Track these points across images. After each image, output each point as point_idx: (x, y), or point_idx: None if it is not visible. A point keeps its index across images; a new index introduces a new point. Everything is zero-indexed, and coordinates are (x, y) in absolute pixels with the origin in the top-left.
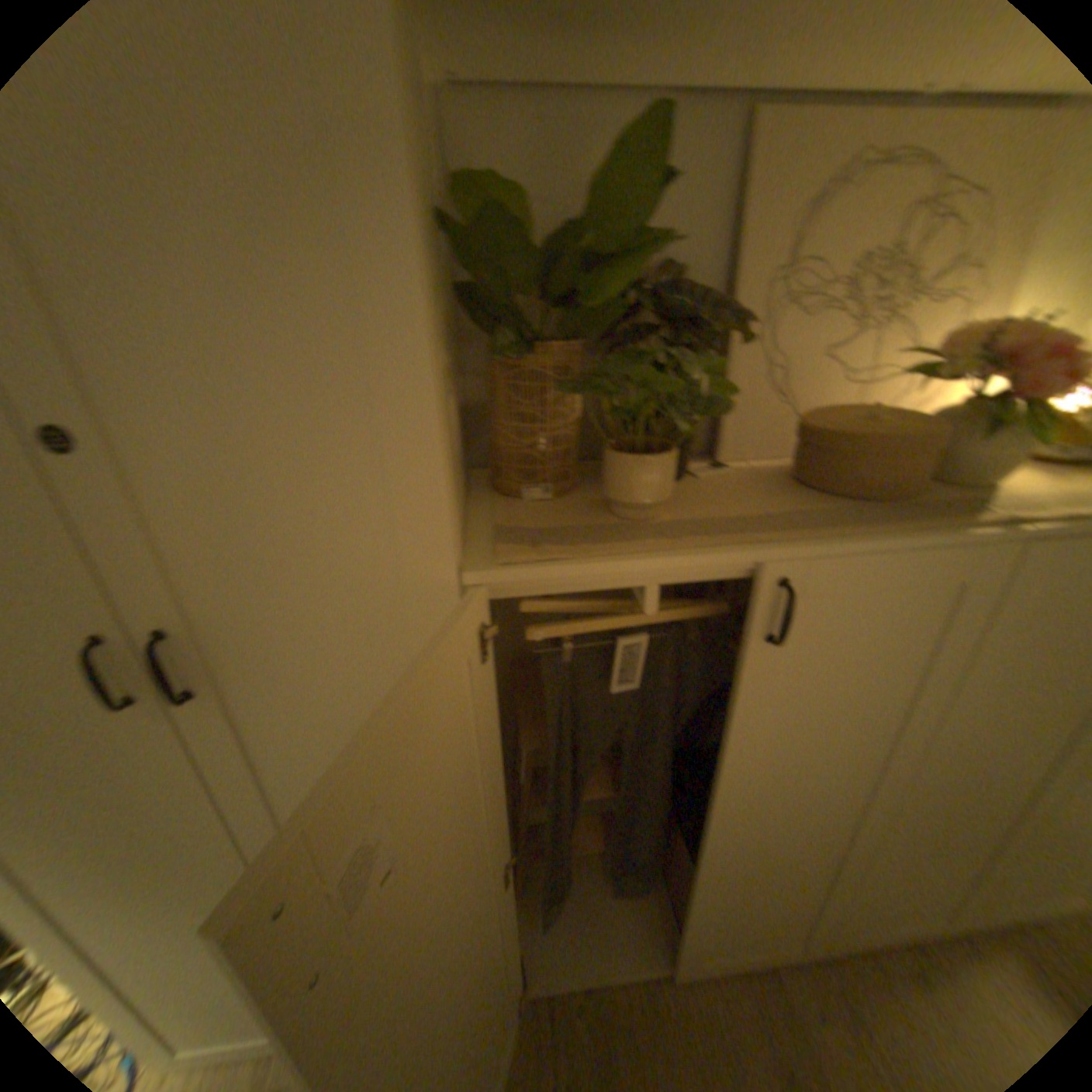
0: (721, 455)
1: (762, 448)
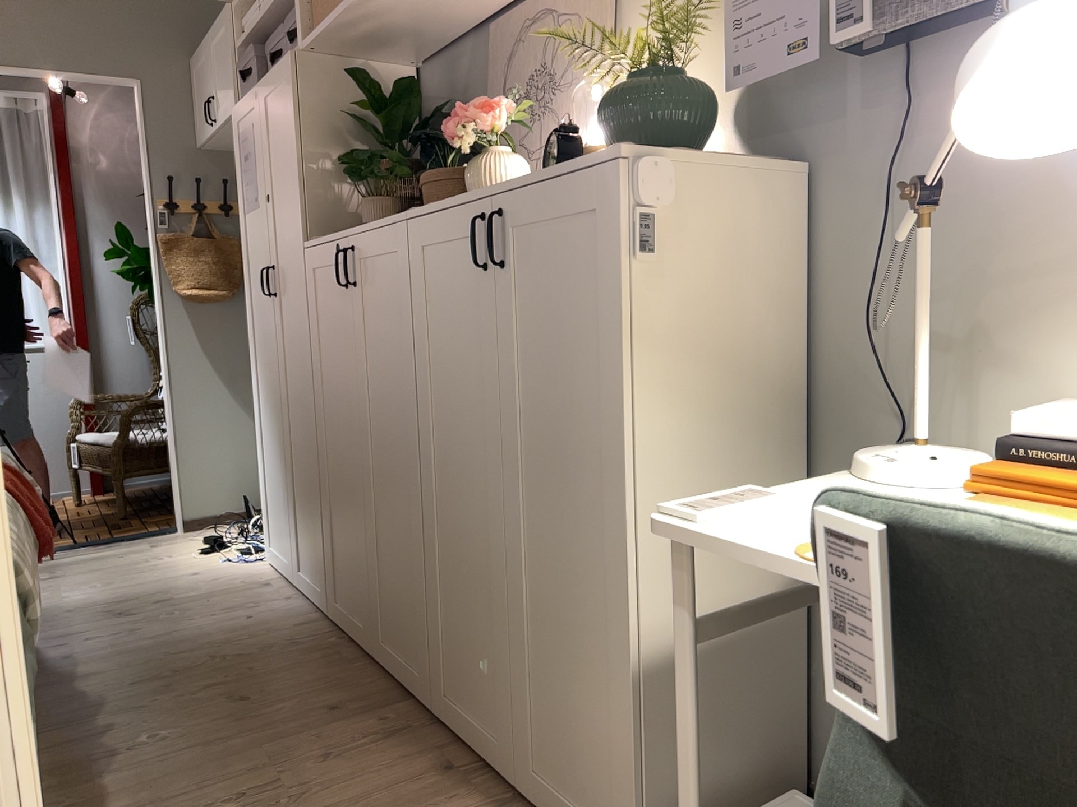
0: None
1: None
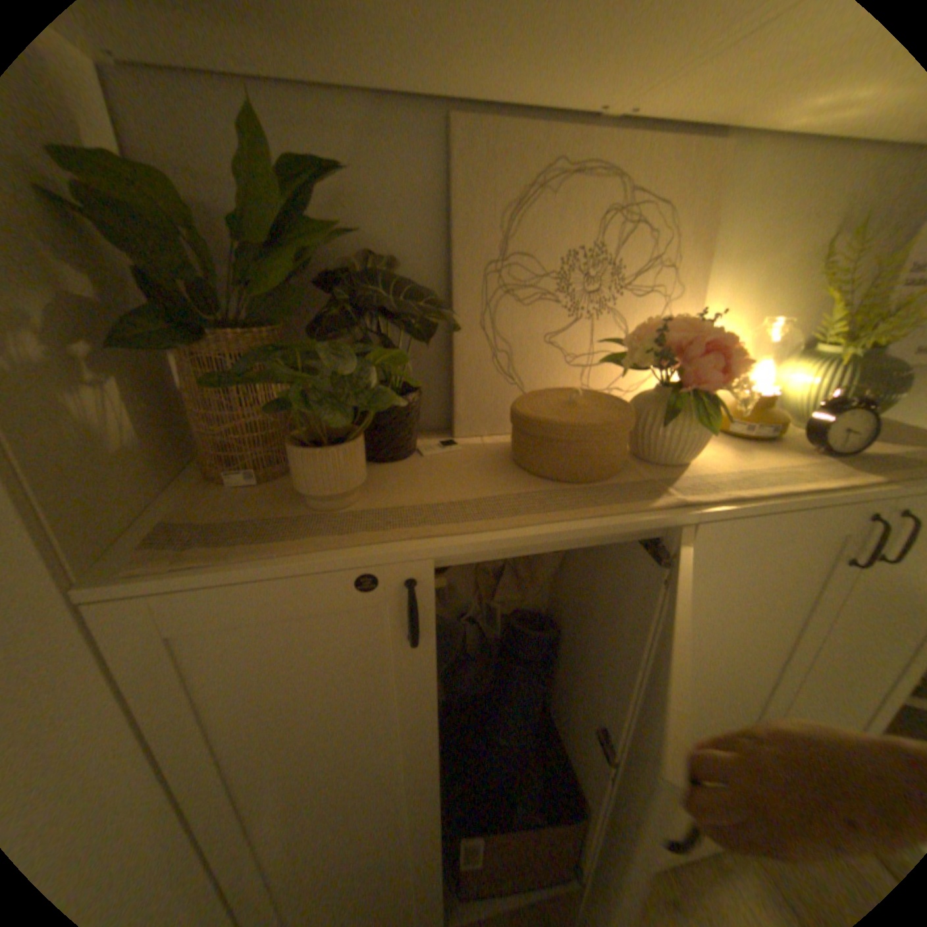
0: (456, 431)
1: (496, 424)
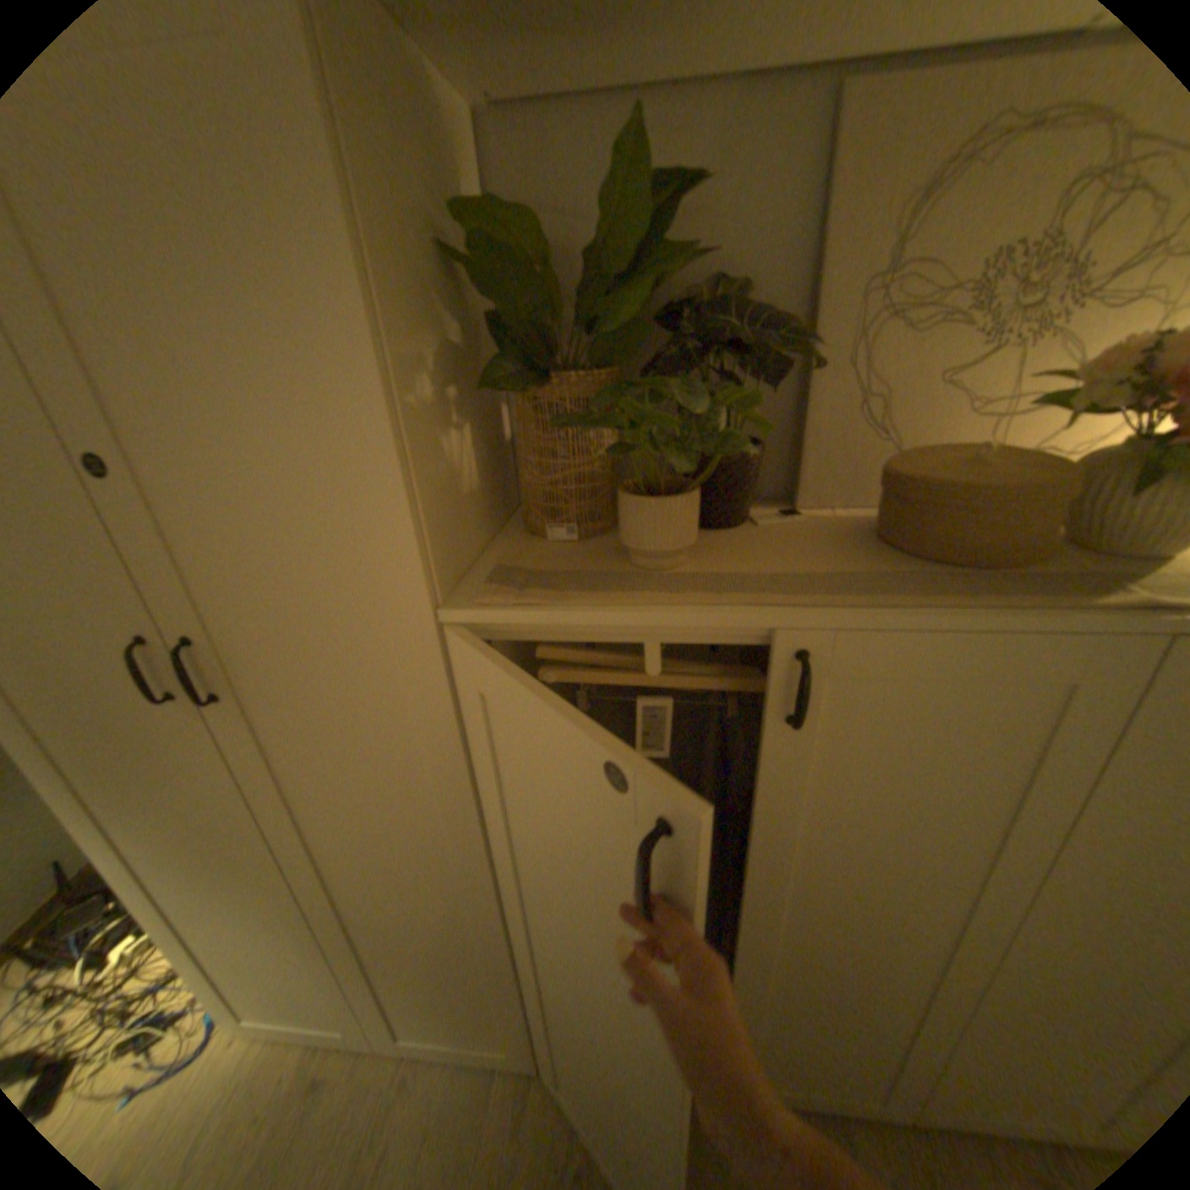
0: (800, 500)
1: (856, 494)
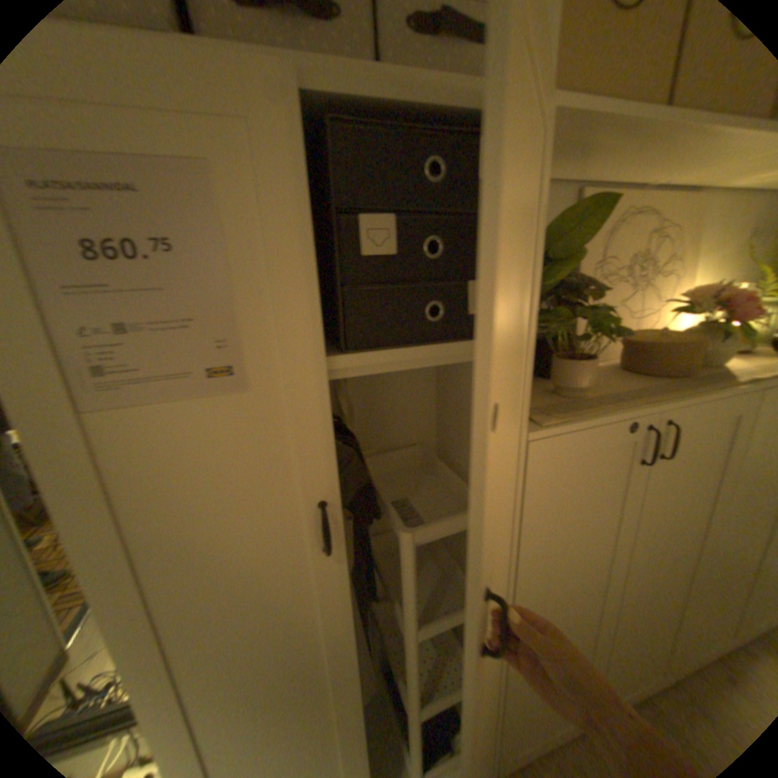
0: None
1: None
